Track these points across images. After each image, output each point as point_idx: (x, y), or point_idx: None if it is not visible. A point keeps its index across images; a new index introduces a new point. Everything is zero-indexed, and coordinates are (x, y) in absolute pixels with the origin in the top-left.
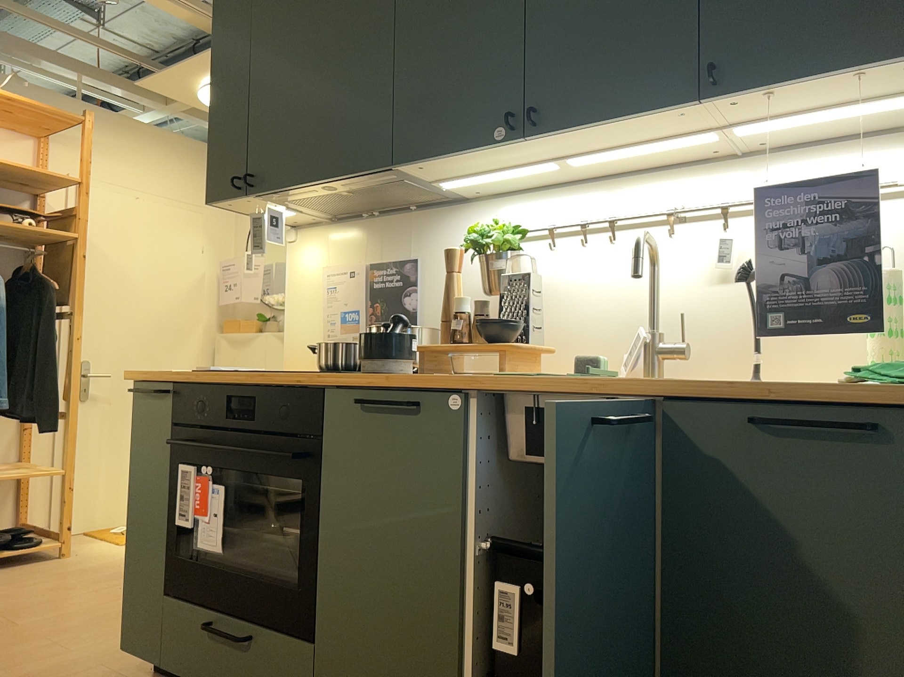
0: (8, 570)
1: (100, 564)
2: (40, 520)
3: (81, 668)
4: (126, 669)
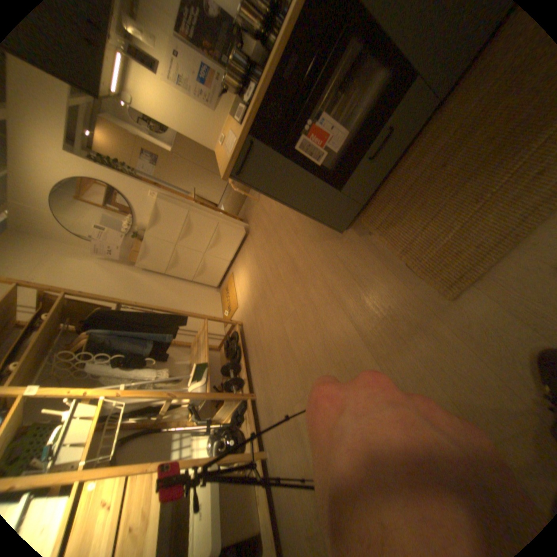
0: (246, 339)
1: (250, 304)
2: (216, 341)
3: (334, 261)
4: (339, 242)
